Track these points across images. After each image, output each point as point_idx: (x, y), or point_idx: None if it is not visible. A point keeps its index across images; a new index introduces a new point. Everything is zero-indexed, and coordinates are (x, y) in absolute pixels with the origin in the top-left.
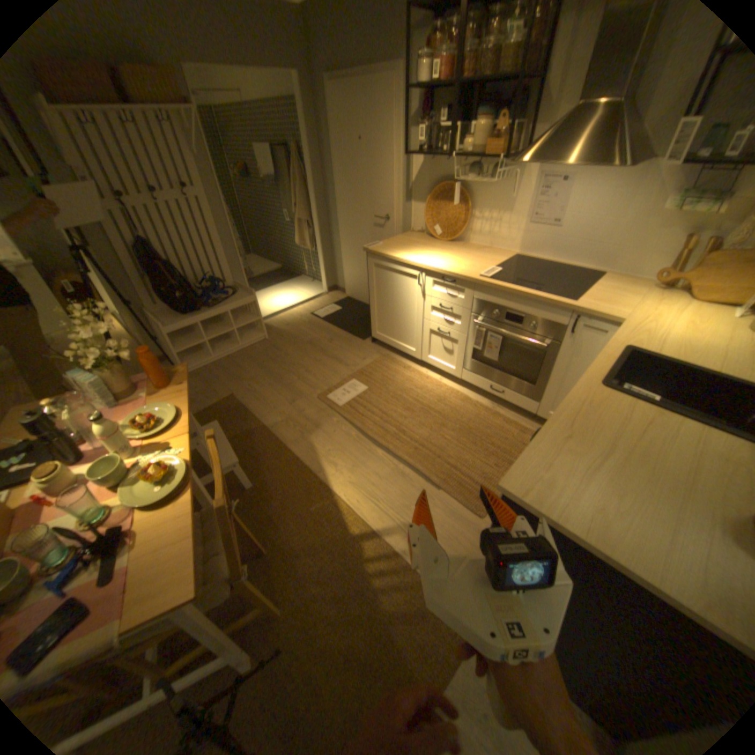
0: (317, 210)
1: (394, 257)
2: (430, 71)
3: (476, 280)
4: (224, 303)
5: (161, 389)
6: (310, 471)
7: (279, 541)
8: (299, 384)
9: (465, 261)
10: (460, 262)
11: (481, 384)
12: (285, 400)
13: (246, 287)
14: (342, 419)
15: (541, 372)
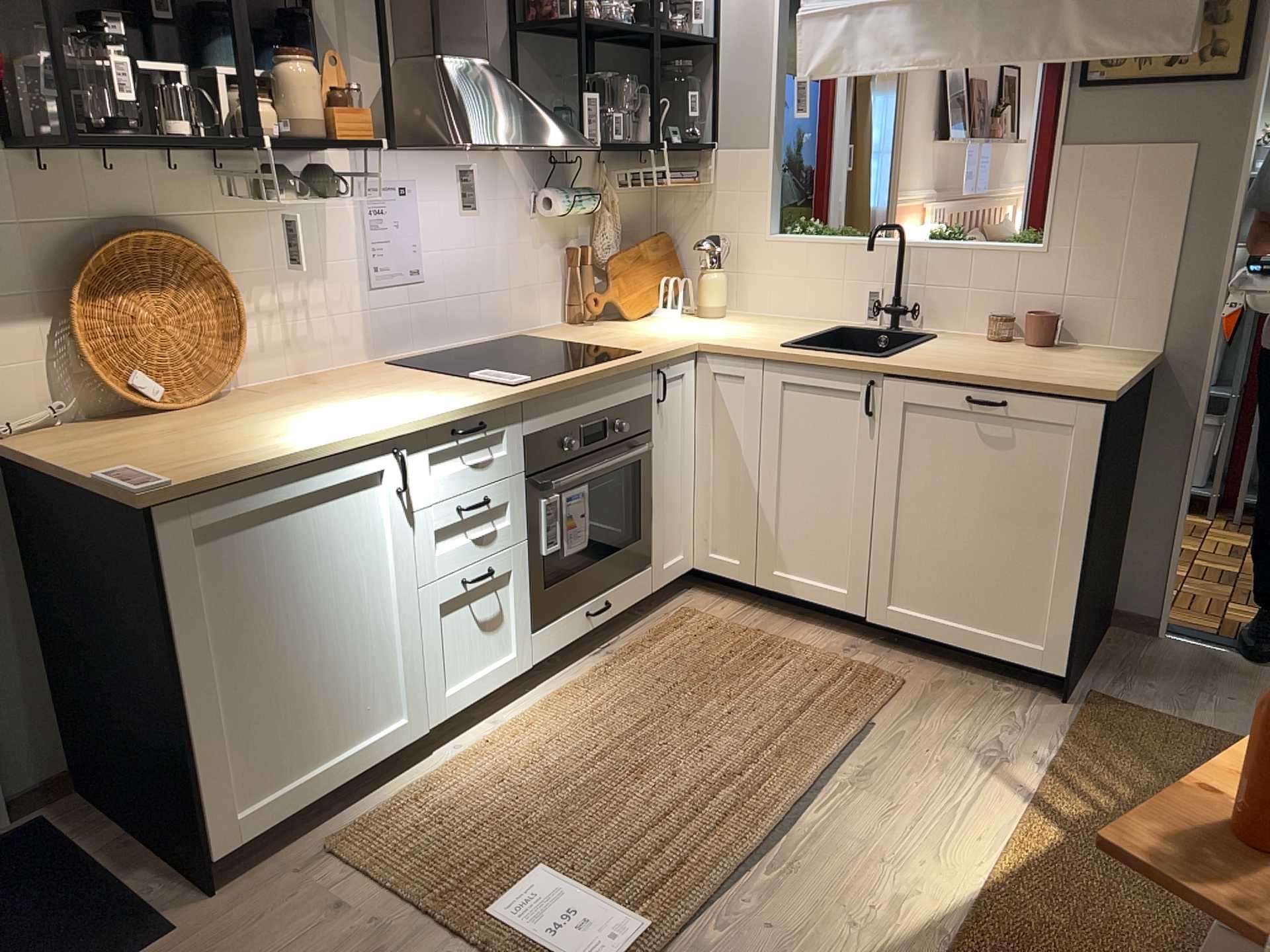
0: None
1: (299, 451)
2: None
3: (529, 389)
4: None
5: None
6: None
7: None
8: None
9: (401, 392)
10: (407, 396)
11: (574, 629)
12: None
13: None
14: (708, 916)
15: (642, 502)
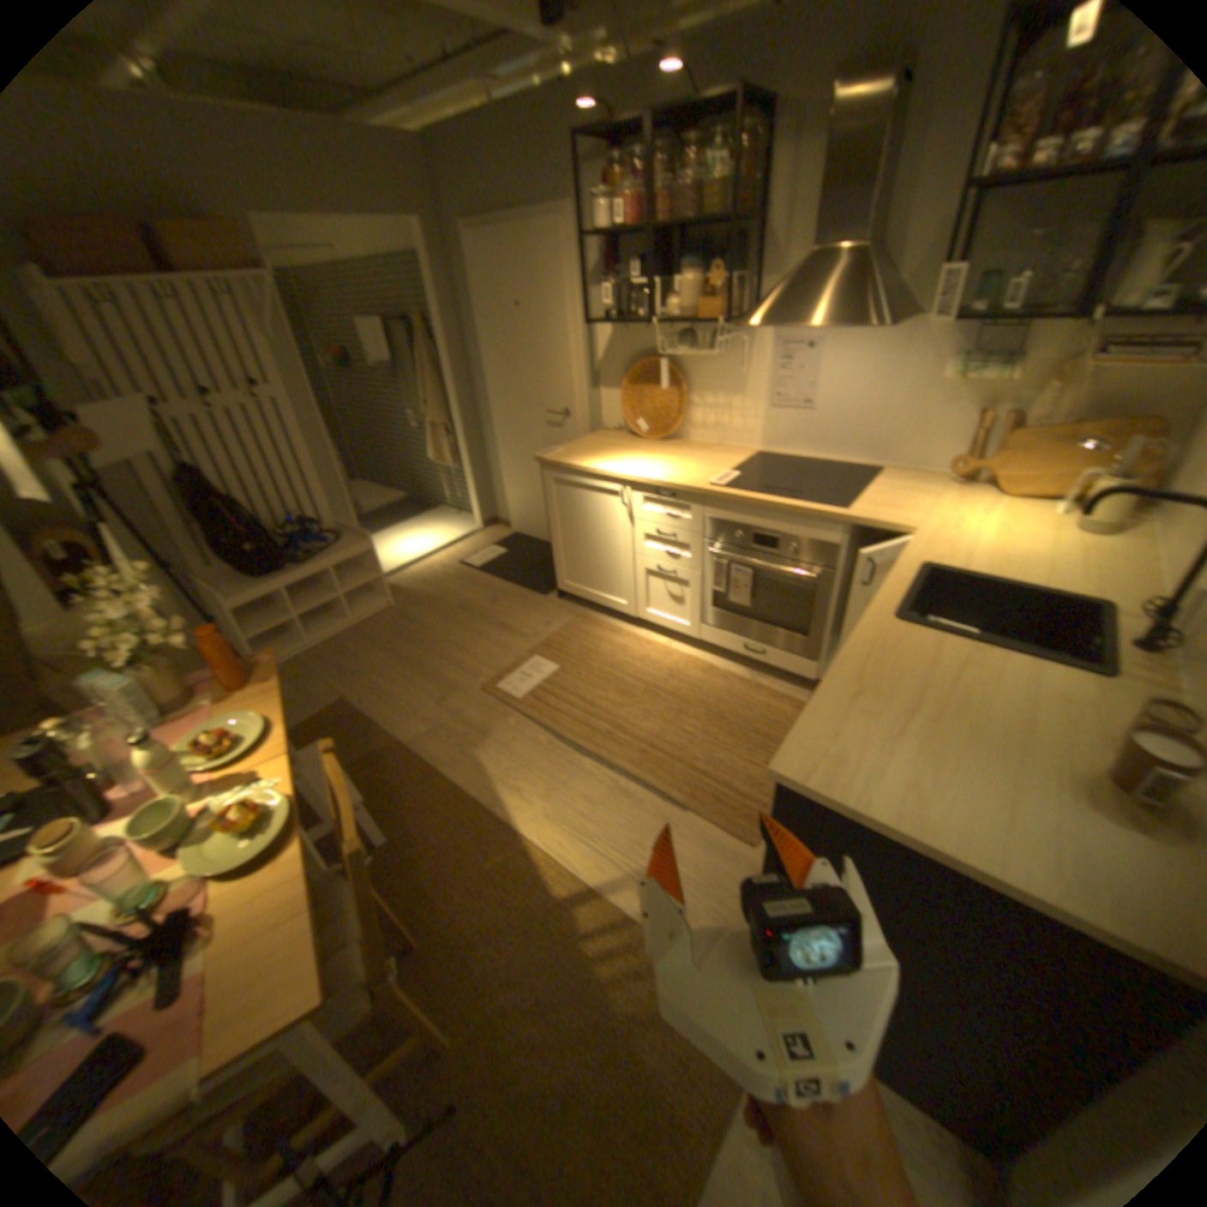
0: (457, 407)
1: (580, 466)
2: (609, 212)
3: (703, 490)
4: (319, 554)
5: (232, 691)
6: (478, 805)
7: (437, 924)
8: (448, 671)
9: (686, 465)
10: (678, 468)
11: (730, 643)
12: (427, 698)
13: (354, 527)
14: (522, 718)
15: (813, 615)
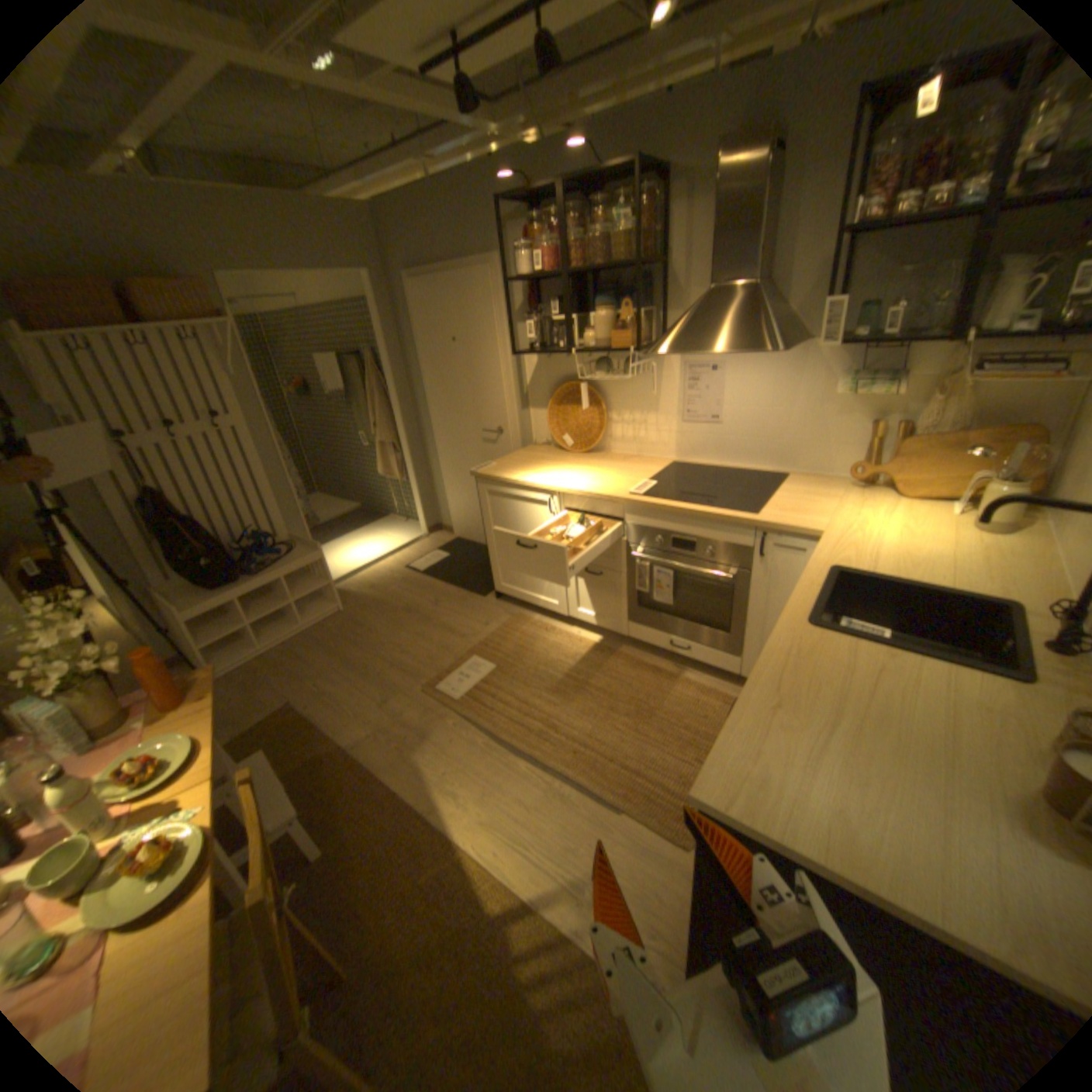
0: (406, 428)
1: (513, 479)
2: (533, 261)
3: (625, 499)
4: (275, 565)
5: (171, 710)
6: (416, 812)
7: (370, 947)
8: (393, 673)
9: (609, 476)
10: (602, 478)
11: (658, 640)
12: (372, 701)
13: (308, 539)
14: (462, 720)
15: (735, 613)
